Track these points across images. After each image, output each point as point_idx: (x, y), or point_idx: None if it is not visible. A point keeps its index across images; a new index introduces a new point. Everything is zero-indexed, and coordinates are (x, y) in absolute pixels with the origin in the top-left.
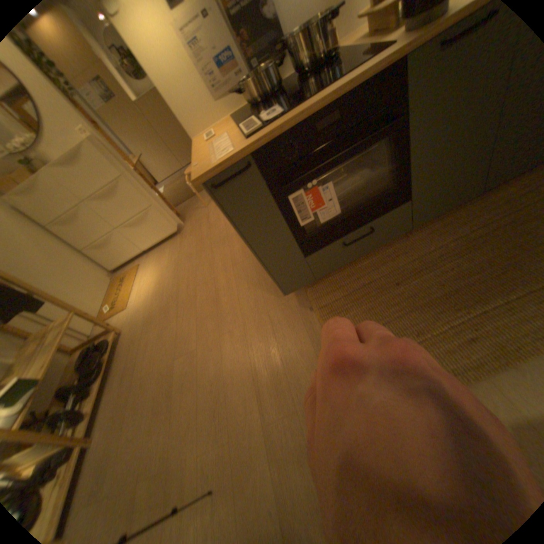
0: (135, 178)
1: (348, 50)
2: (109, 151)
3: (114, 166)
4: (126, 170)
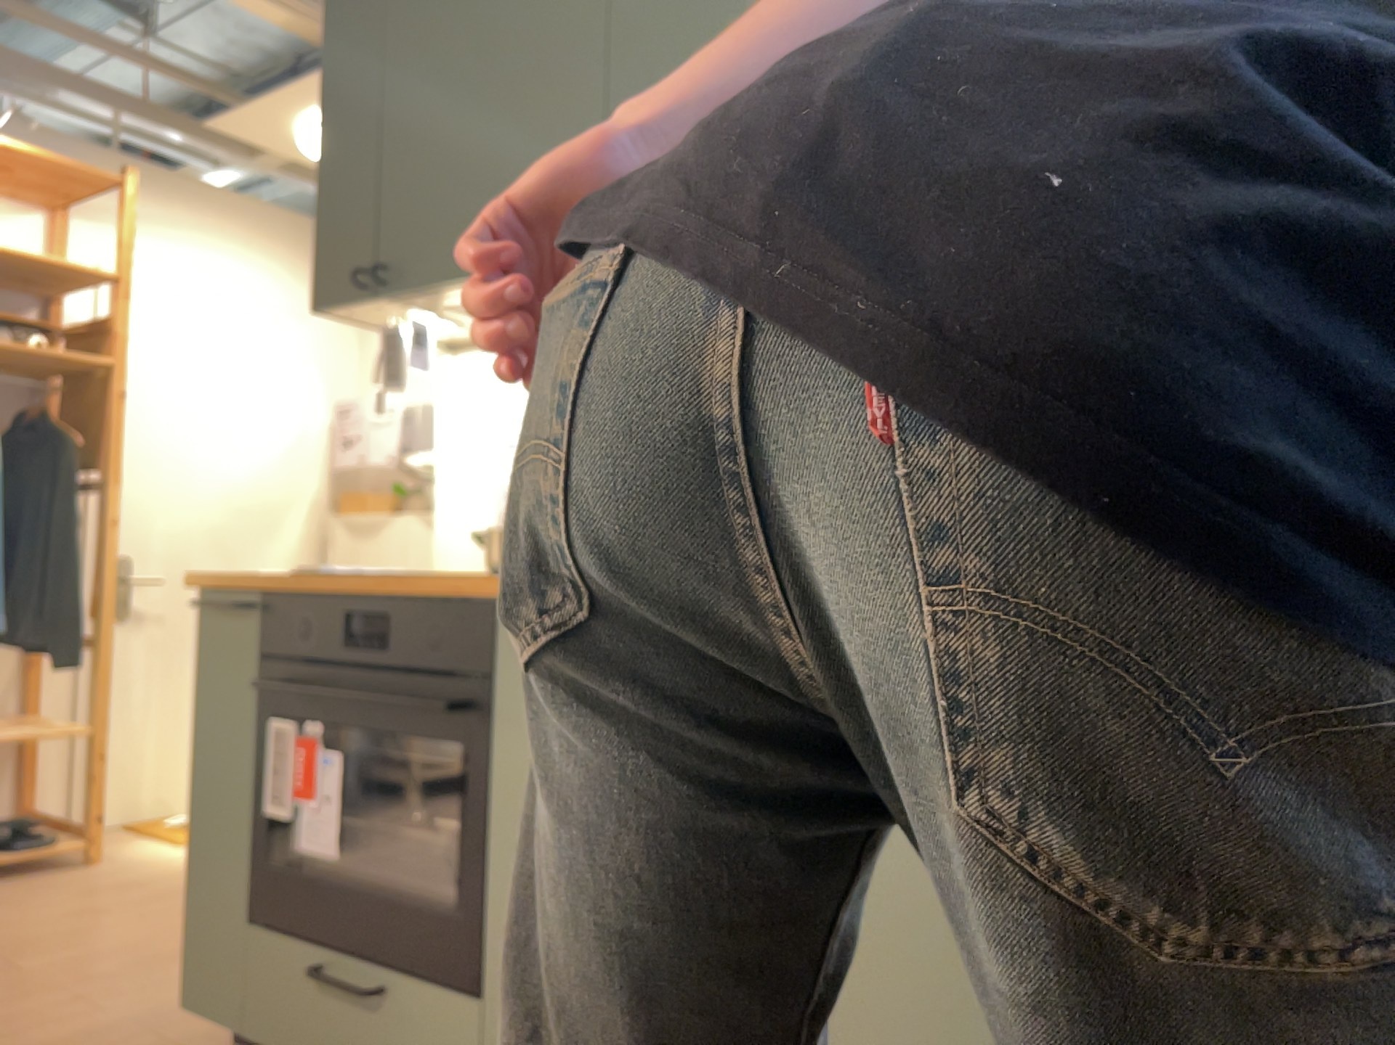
0: None
1: None
2: None
3: None
4: None
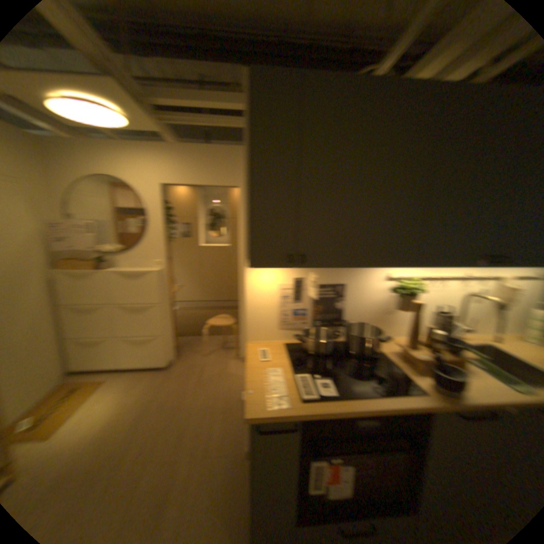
0: (169, 309)
1: (387, 360)
2: (167, 284)
3: (162, 296)
4: (168, 301)
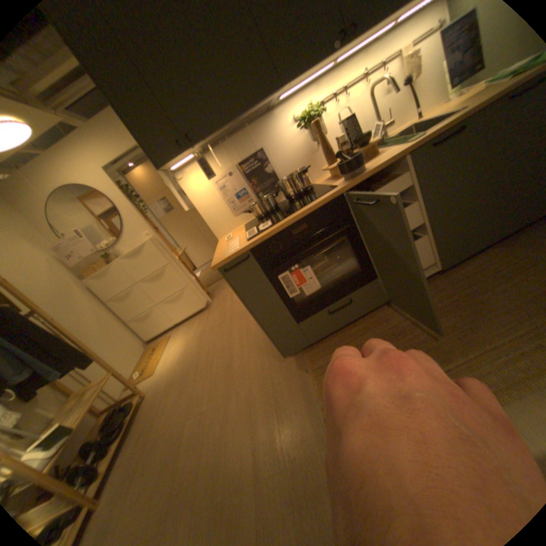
0: (177, 265)
1: (317, 186)
2: (163, 247)
3: (164, 257)
4: (172, 260)
